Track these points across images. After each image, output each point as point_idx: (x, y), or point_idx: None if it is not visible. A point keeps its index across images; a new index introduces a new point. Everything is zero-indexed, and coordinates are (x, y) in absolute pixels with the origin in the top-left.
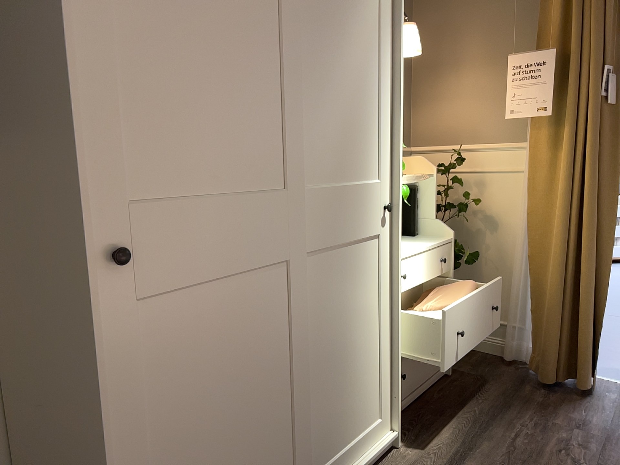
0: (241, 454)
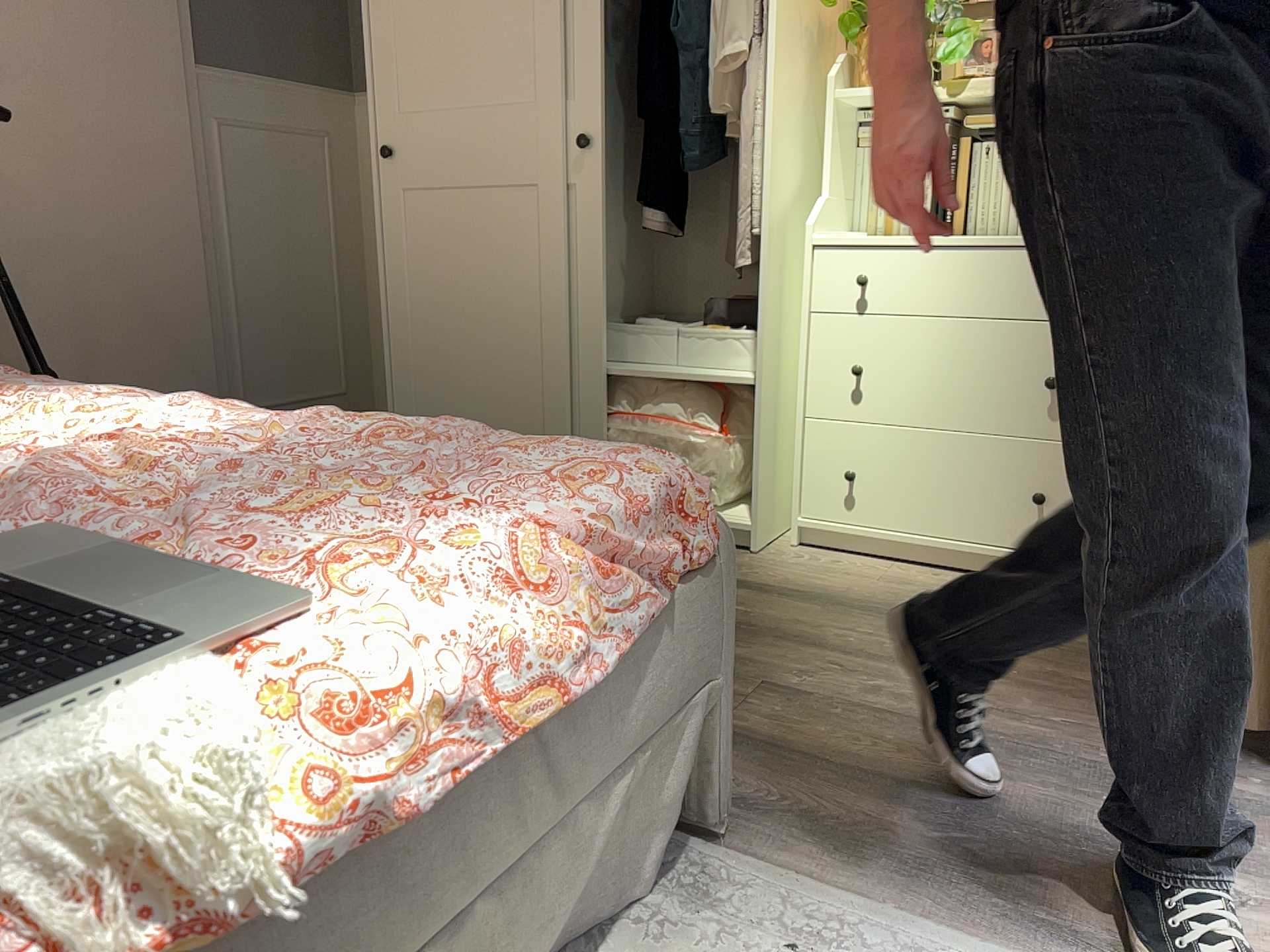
0: (479, 373)
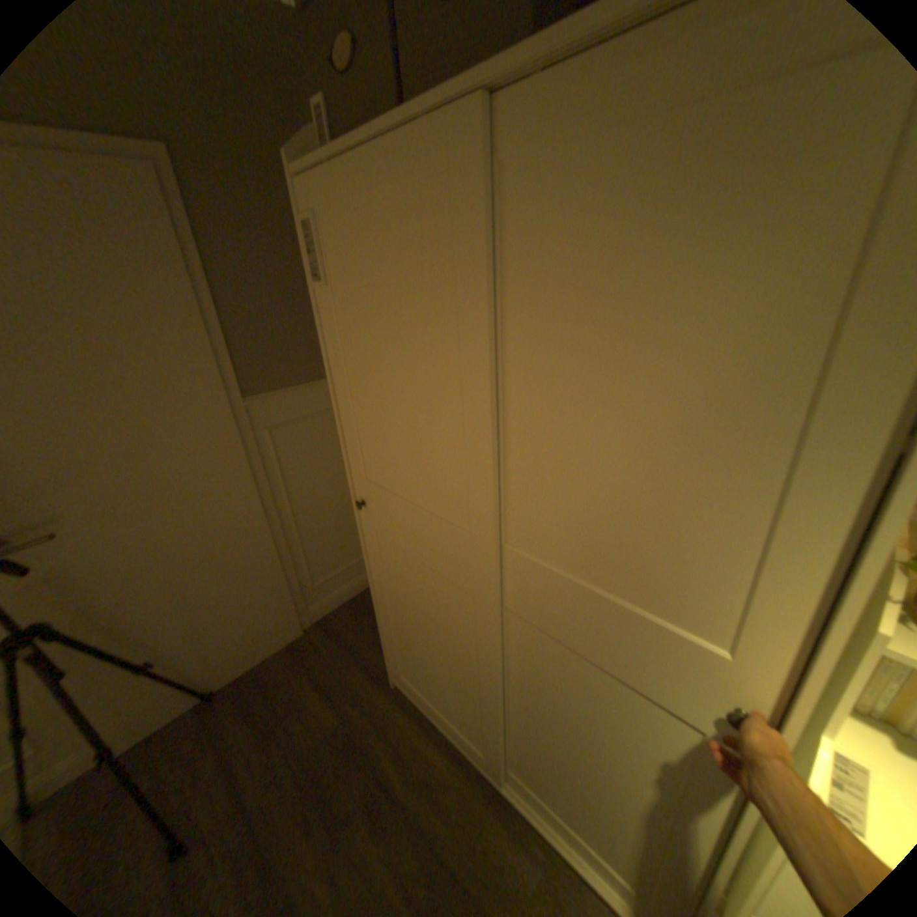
0: (435, 673)
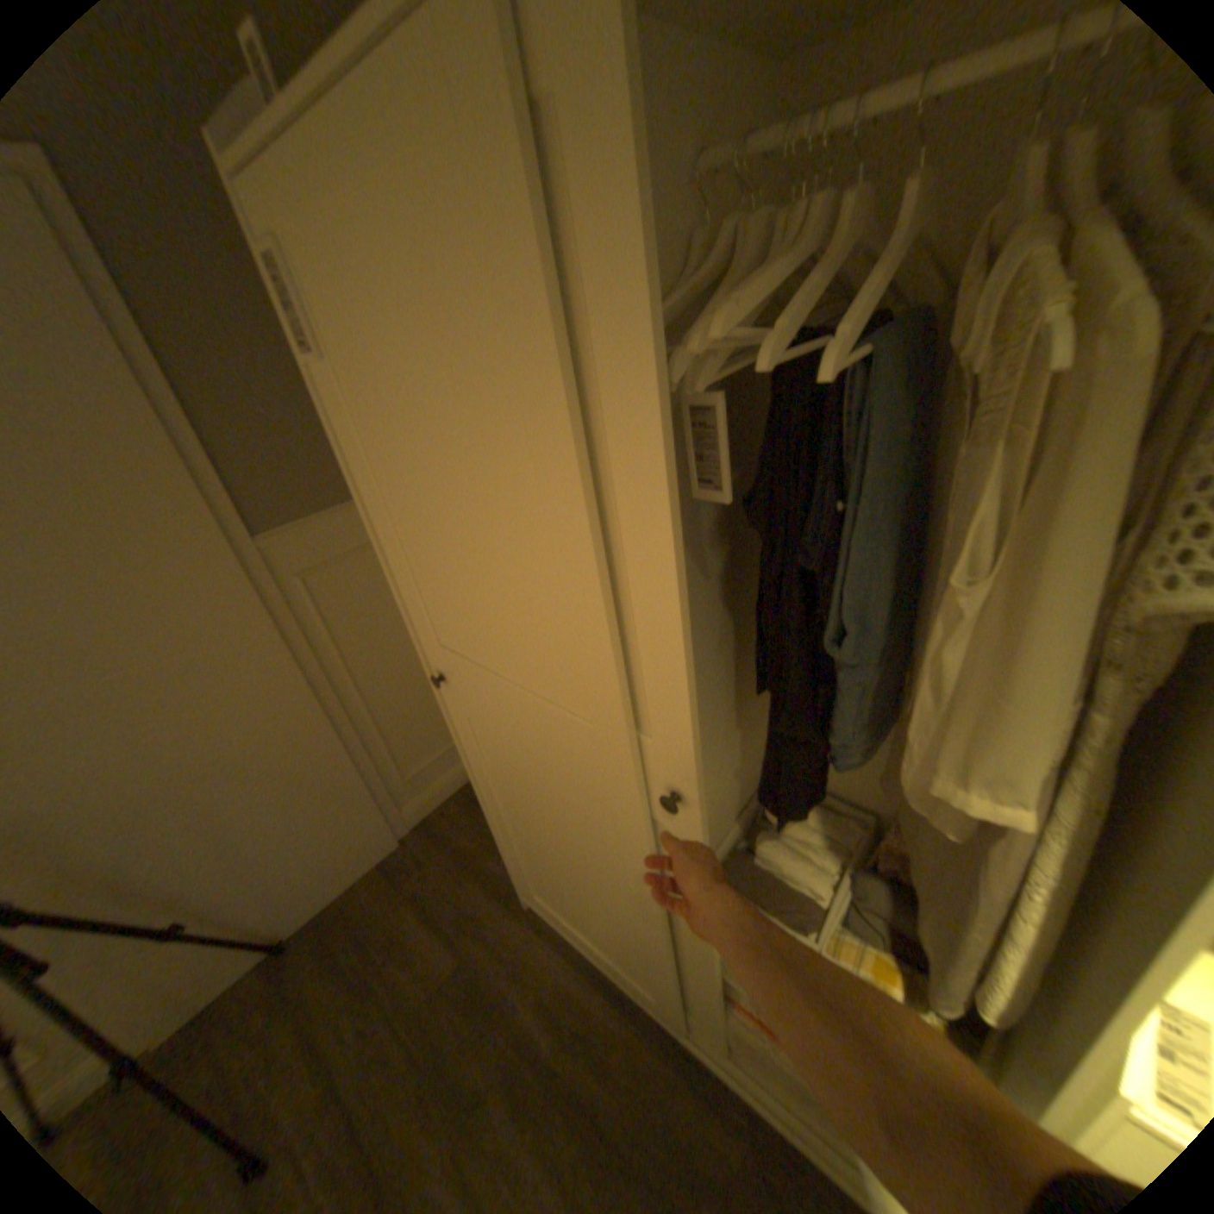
0: (576, 896)
